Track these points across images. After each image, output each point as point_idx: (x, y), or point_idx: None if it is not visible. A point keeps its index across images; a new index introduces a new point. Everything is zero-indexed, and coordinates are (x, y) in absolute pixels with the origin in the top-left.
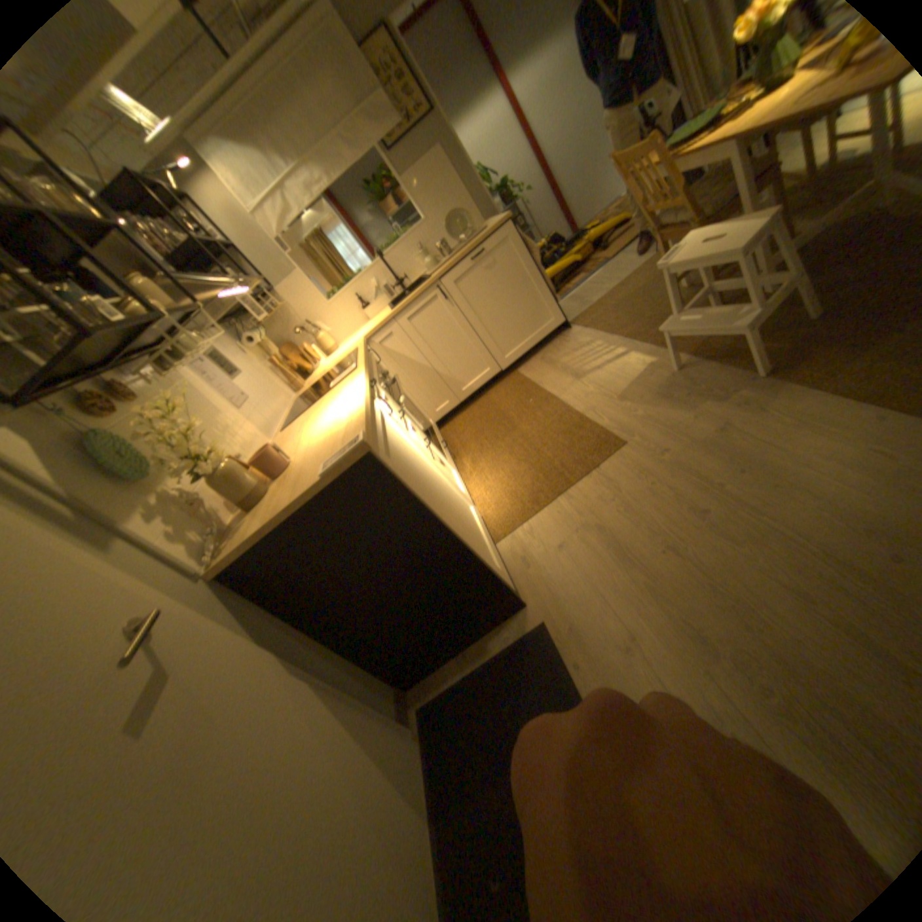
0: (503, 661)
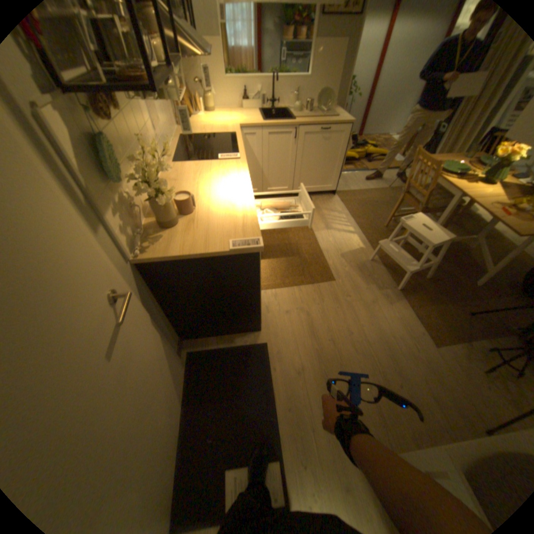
0: (241, 352)
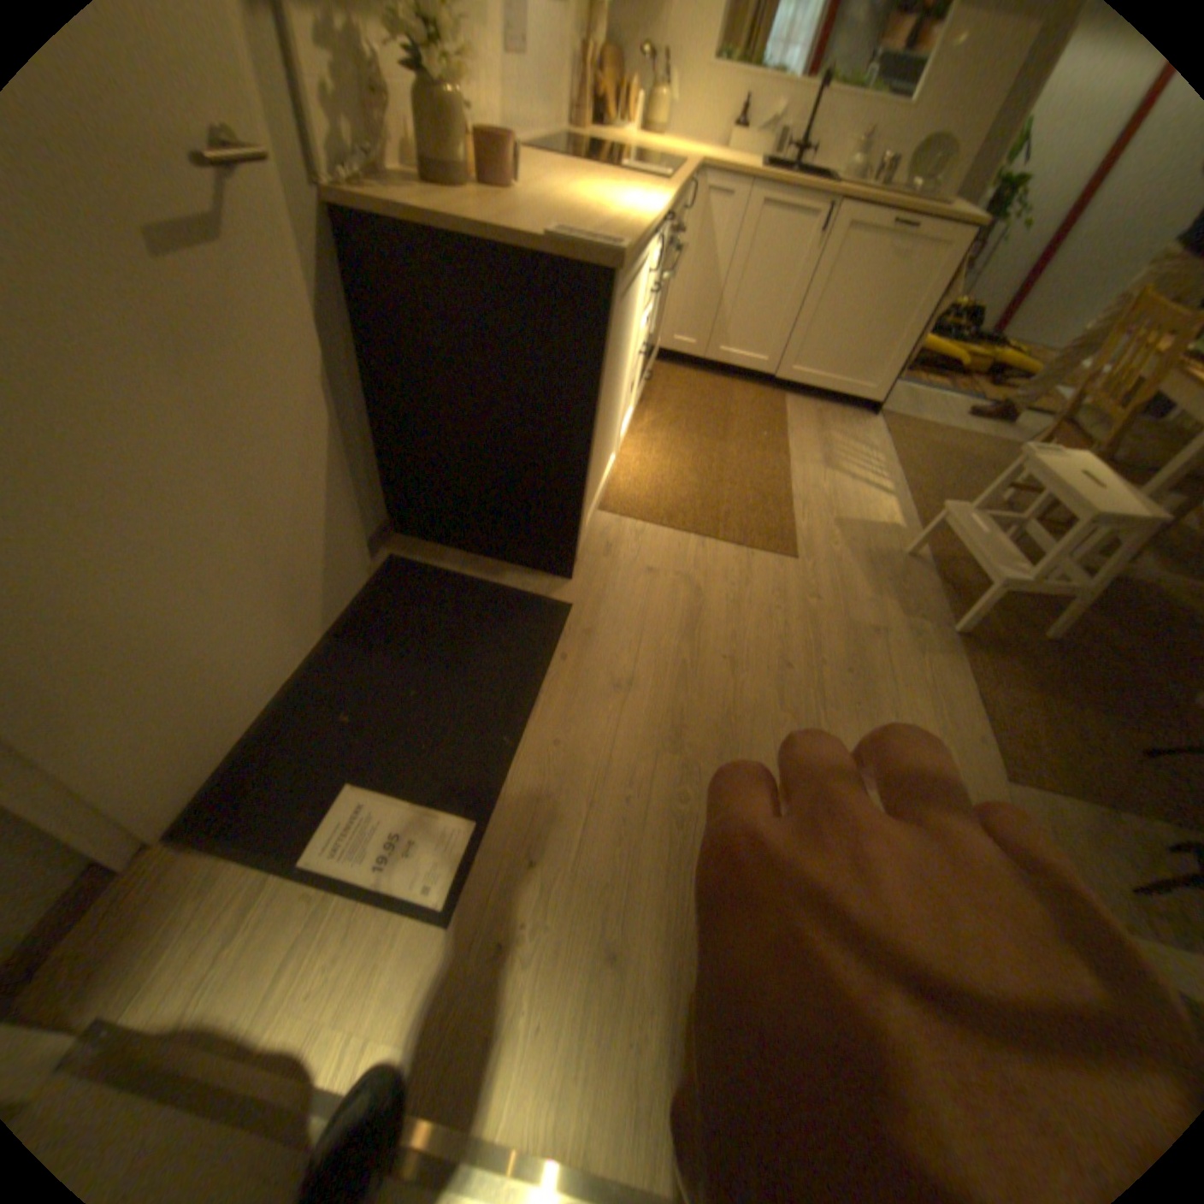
0: (505, 596)
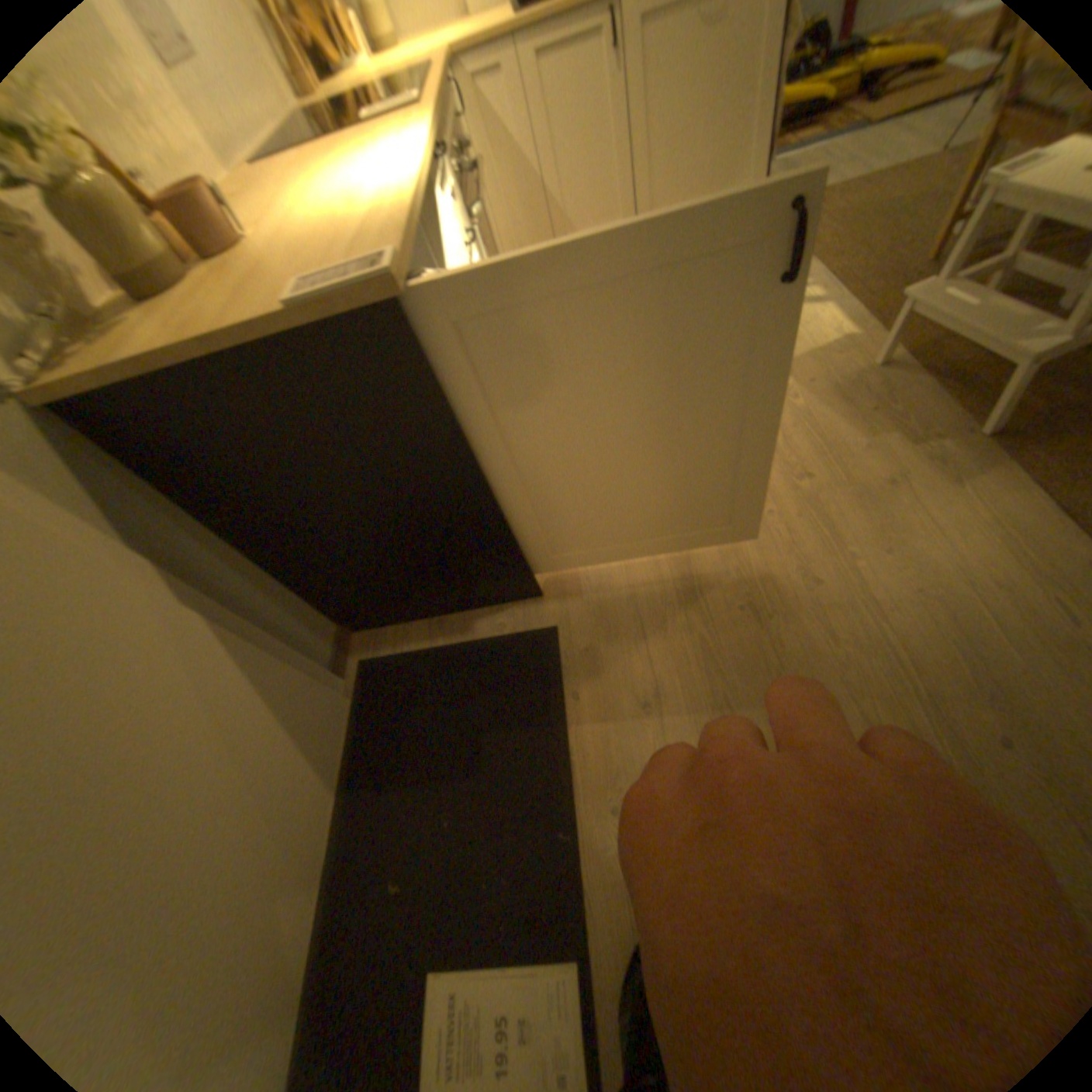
0: (488, 653)
